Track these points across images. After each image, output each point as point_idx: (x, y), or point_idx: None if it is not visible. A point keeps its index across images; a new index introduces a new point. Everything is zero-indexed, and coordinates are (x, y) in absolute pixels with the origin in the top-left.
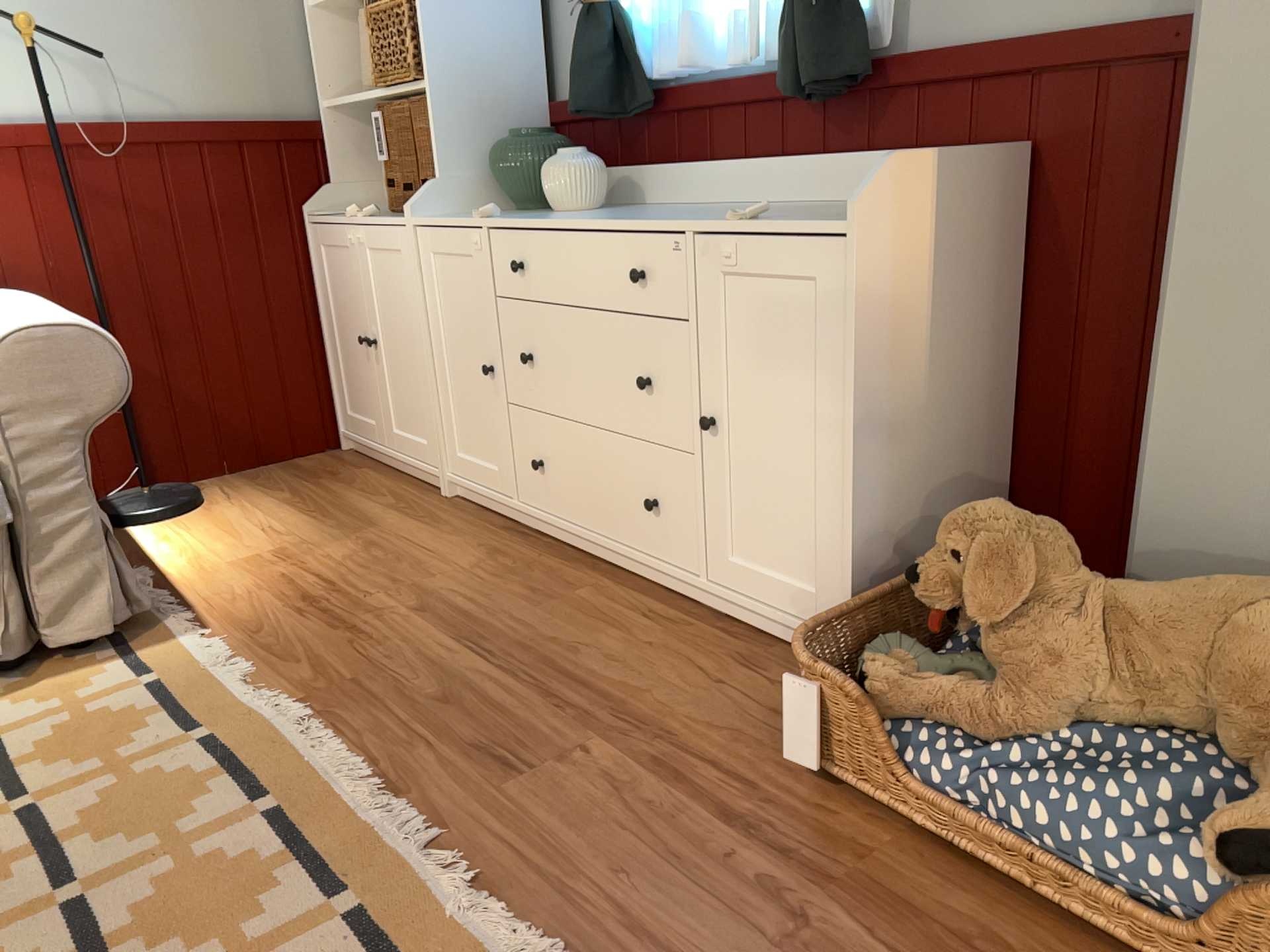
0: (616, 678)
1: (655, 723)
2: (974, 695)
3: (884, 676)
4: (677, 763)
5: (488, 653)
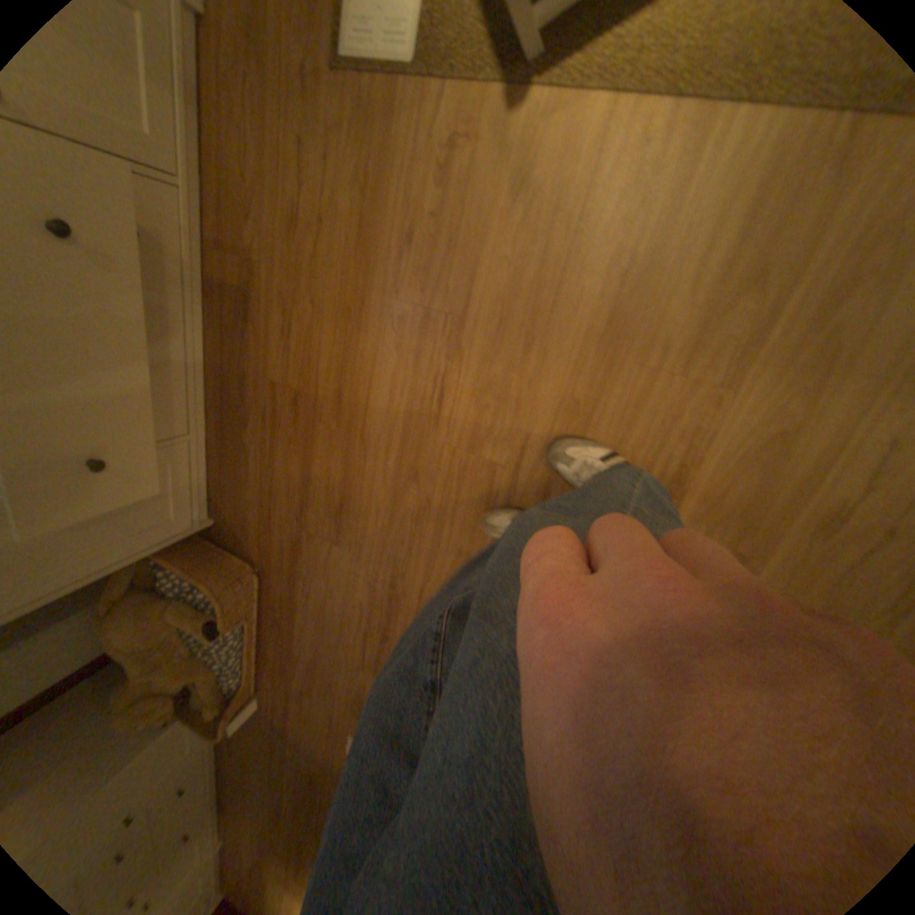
0: (253, 756)
1: (262, 741)
2: (192, 683)
3: (202, 712)
4: (271, 731)
5: (270, 799)
